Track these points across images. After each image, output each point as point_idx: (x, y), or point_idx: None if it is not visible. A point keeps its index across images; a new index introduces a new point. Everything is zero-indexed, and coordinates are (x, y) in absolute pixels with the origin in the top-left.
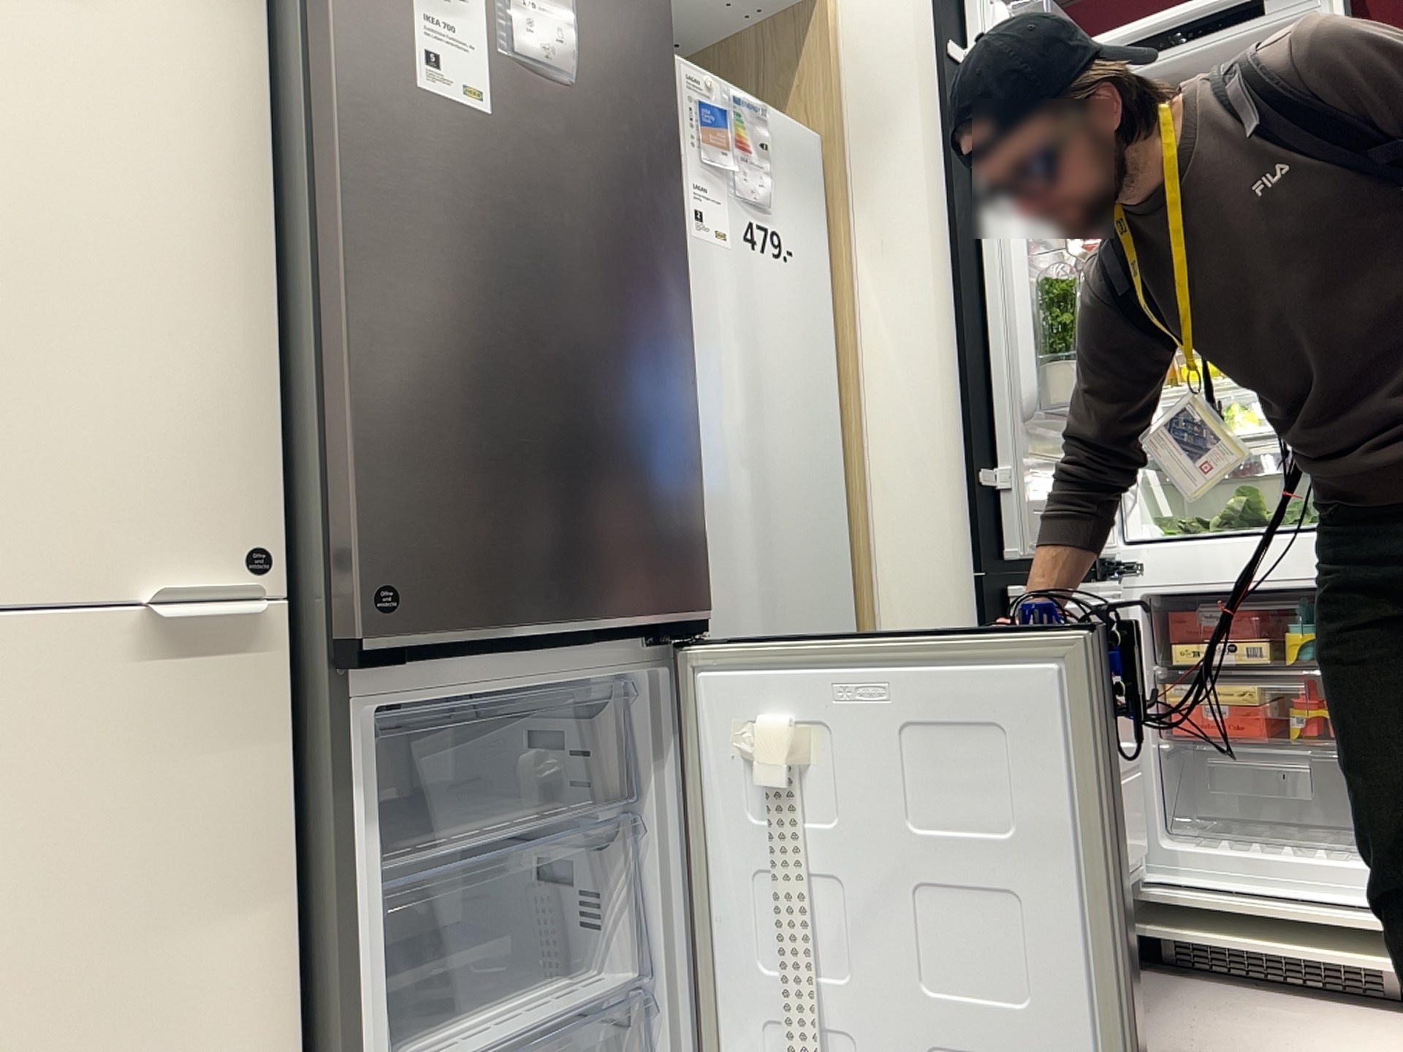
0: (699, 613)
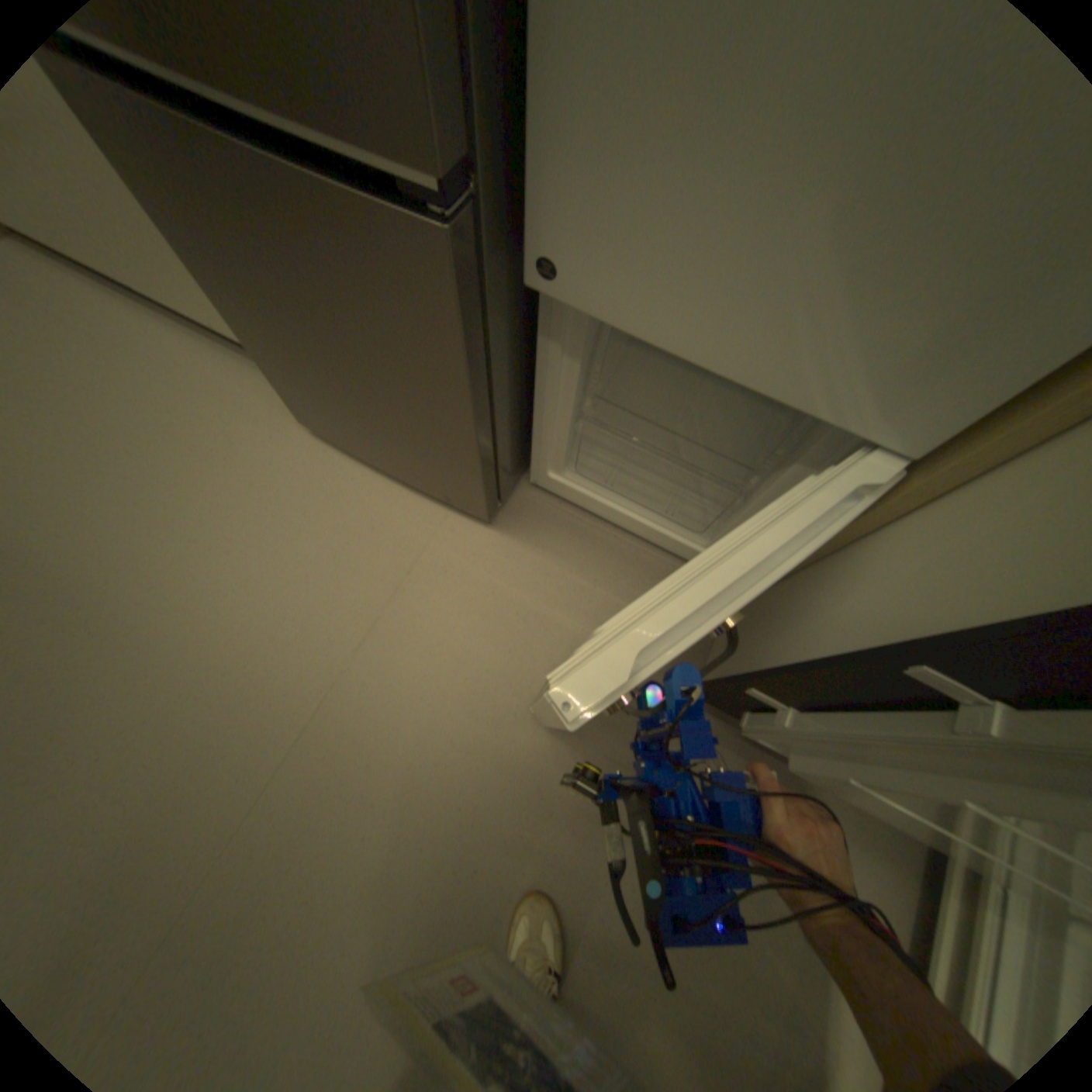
0: (411, 161)
